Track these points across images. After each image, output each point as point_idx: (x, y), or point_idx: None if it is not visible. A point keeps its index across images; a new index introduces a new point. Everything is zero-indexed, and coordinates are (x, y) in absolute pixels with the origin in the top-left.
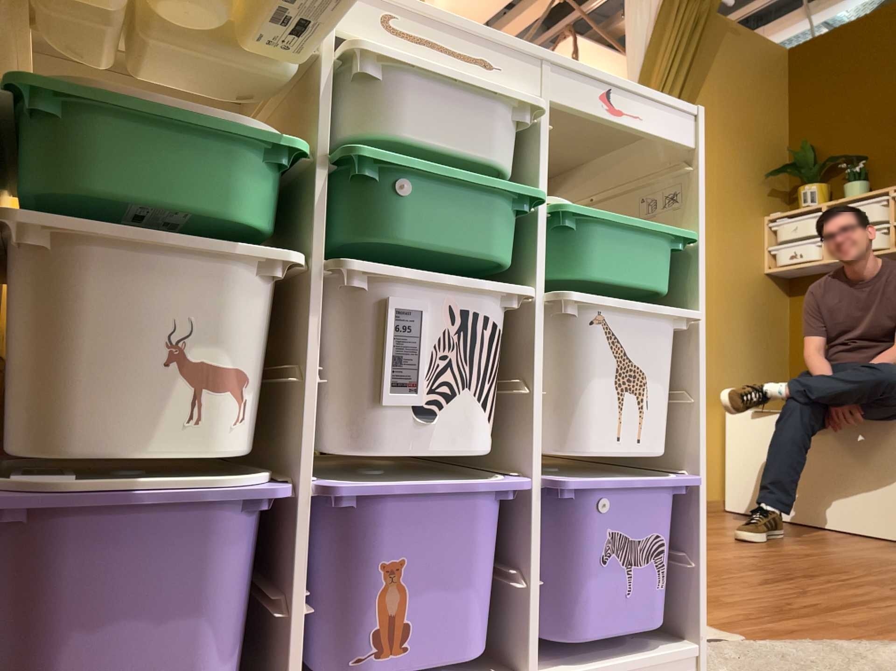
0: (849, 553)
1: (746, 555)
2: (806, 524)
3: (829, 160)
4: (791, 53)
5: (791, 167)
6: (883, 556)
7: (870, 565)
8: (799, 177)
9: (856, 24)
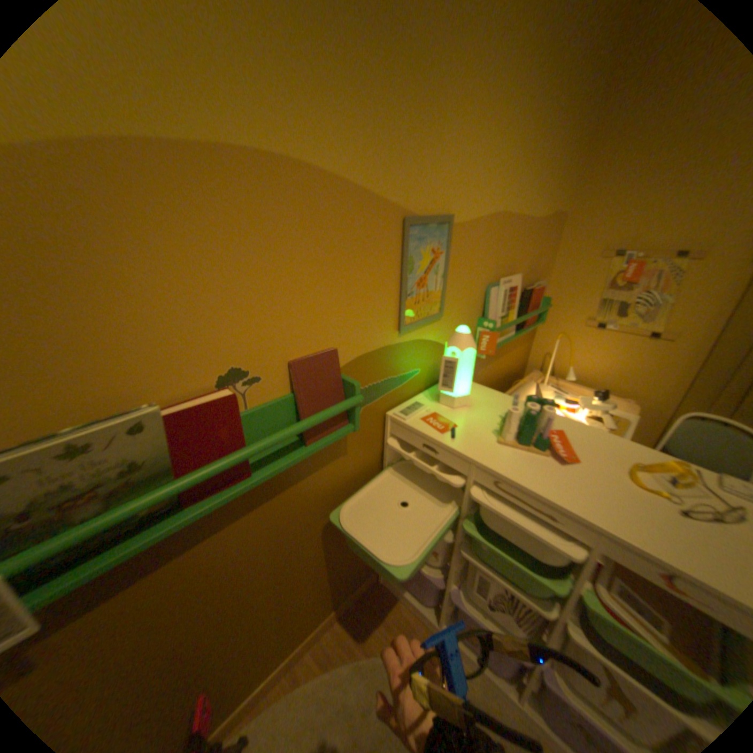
0: None
1: None
2: None
3: None
4: None
5: None
6: None
7: None
8: None
9: None
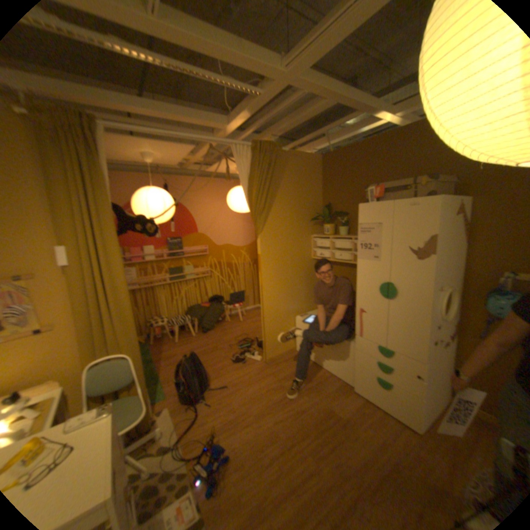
0: (319, 411)
1: (277, 424)
2: (319, 367)
3: (337, 213)
4: (326, 156)
5: (322, 216)
6: (331, 410)
7: (321, 428)
8: (326, 220)
9: (350, 147)
